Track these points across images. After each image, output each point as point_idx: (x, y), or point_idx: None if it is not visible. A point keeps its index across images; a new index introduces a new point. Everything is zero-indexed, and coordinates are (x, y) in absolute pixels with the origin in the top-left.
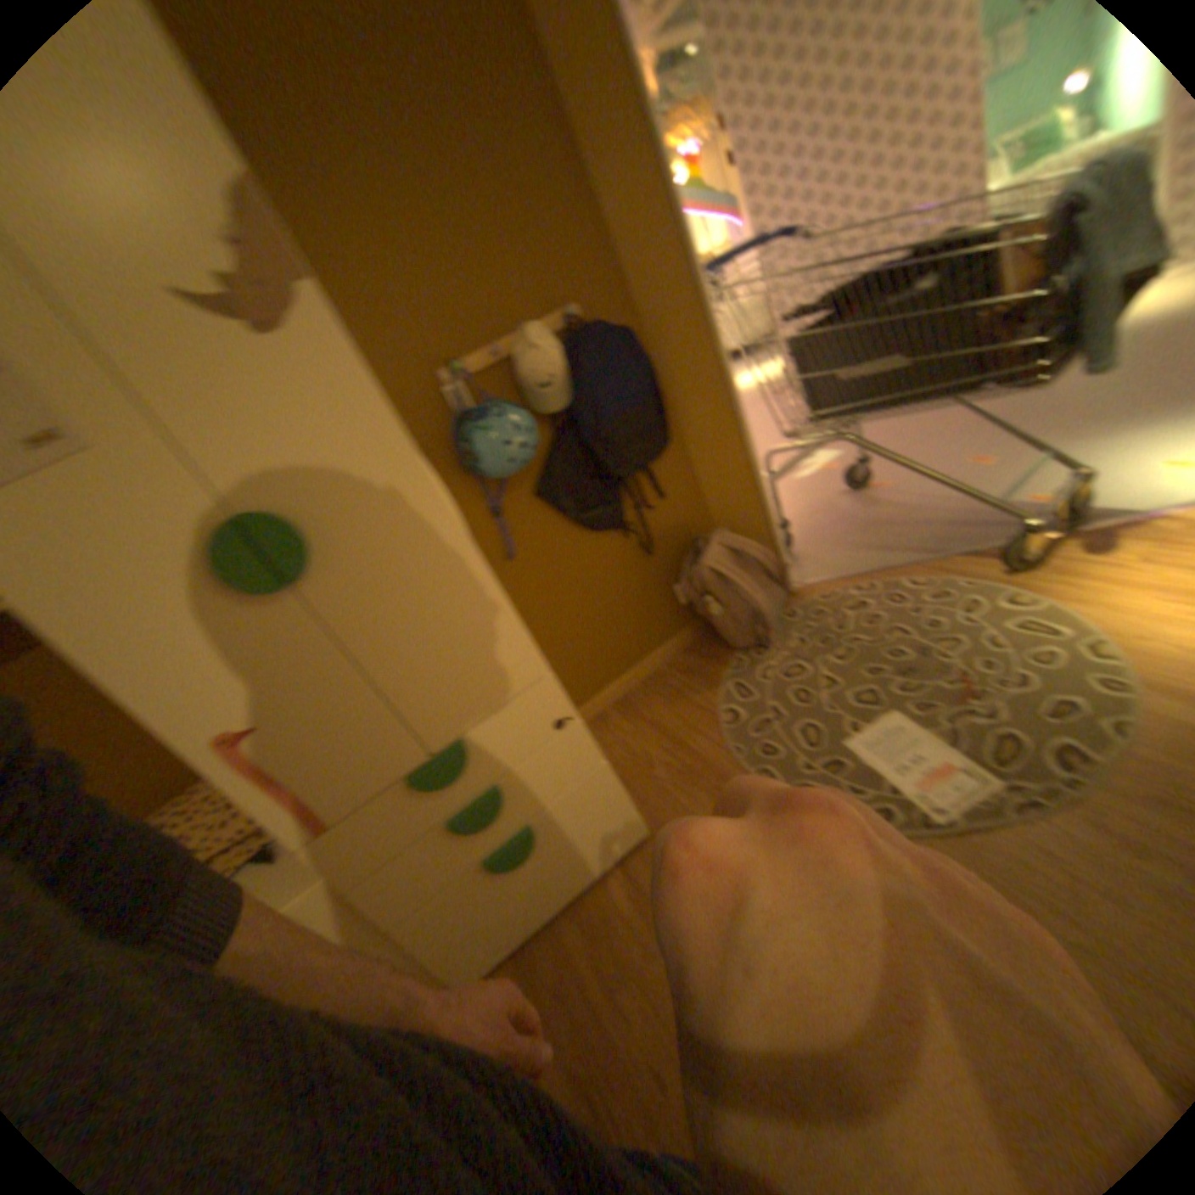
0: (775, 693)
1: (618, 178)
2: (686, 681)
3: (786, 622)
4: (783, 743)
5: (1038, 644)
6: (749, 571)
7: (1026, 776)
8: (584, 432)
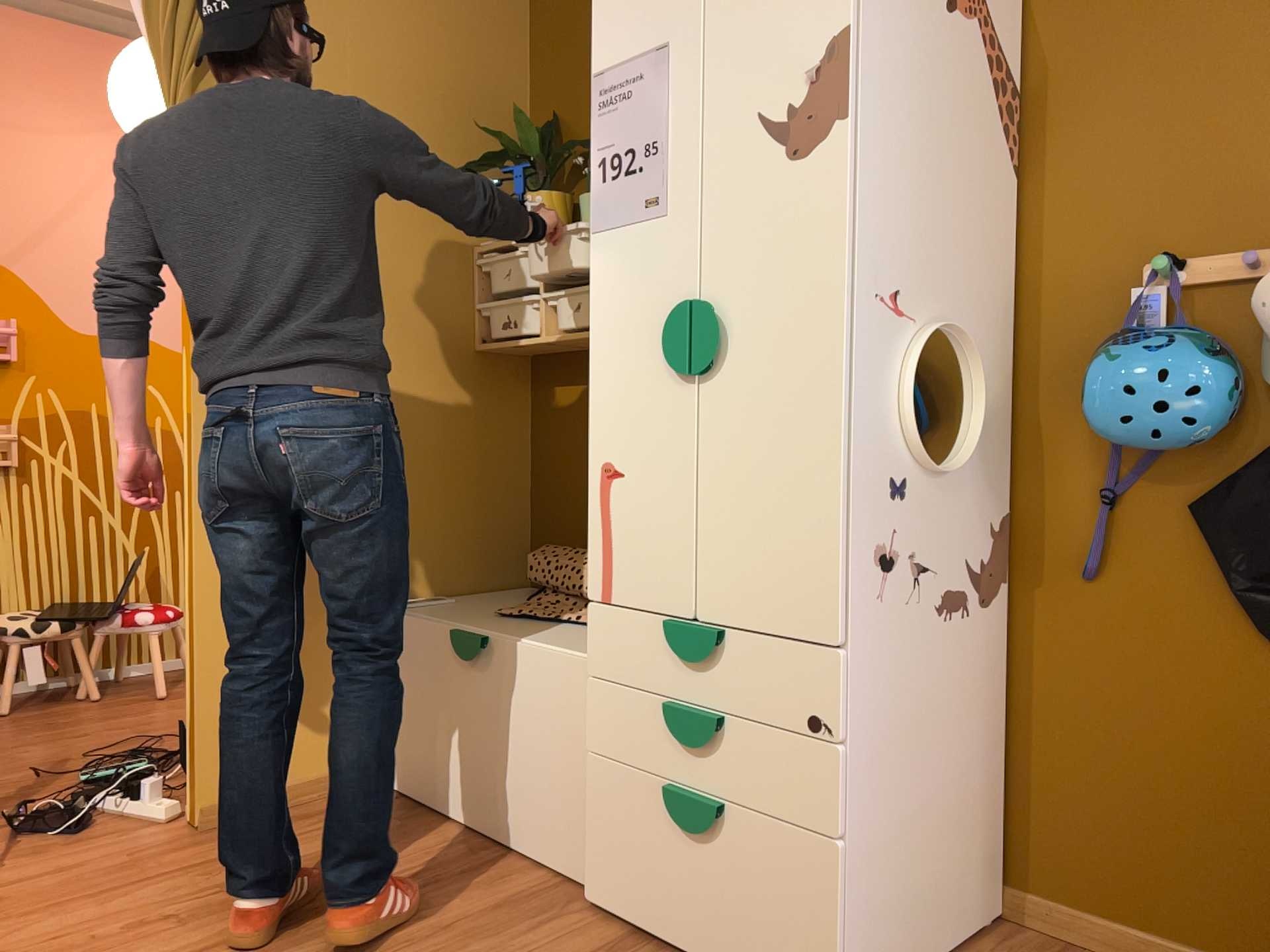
0: None
1: None
2: None
3: None
4: None
5: None
6: None
7: None
8: None
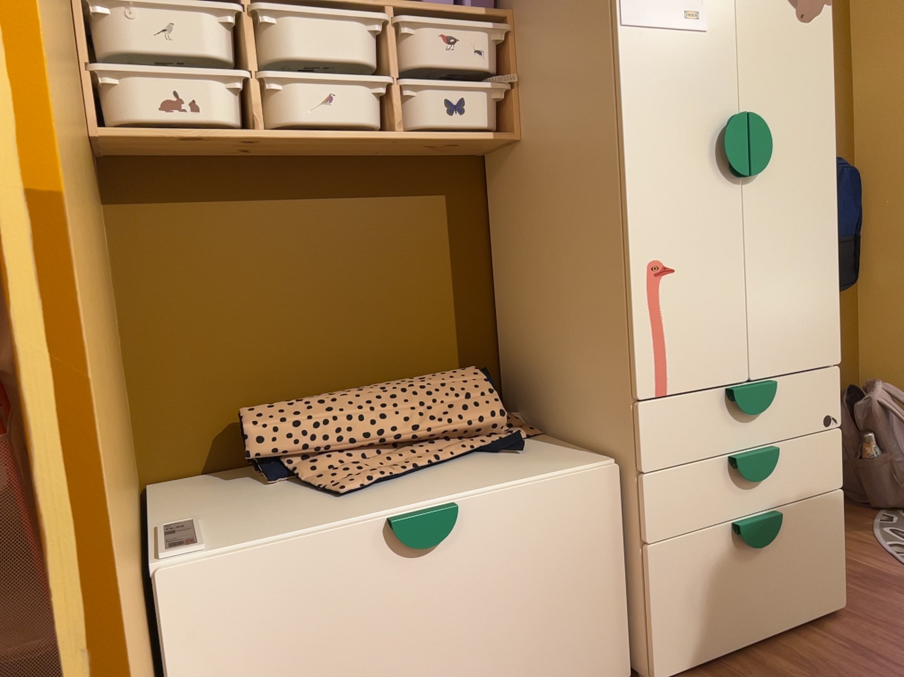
0: None
1: (873, 67)
2: None
3: None
4: None
5: None
6: None
7: None
8: None
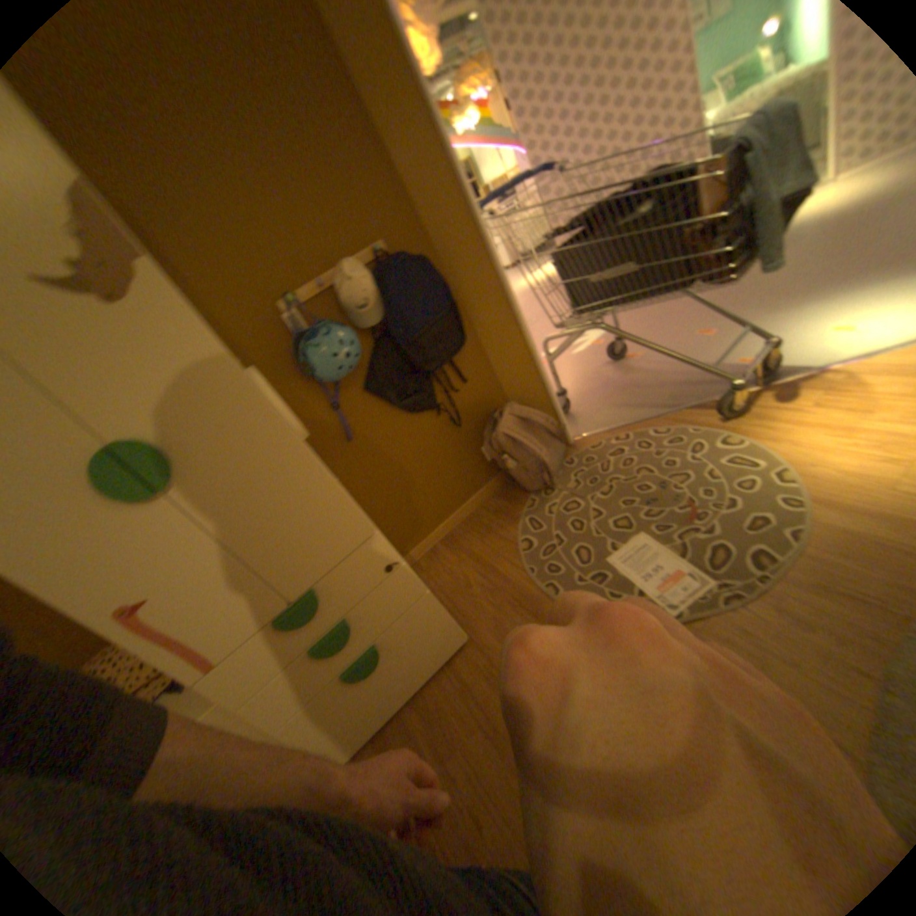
0: (557, 524)
1: (404, 139)
2: (494, 519)
3: (566, 468)
4: (563, 562)
5: (742, 474)
6: (533, 433)
7: (732, 576)
8: (397, 339)
